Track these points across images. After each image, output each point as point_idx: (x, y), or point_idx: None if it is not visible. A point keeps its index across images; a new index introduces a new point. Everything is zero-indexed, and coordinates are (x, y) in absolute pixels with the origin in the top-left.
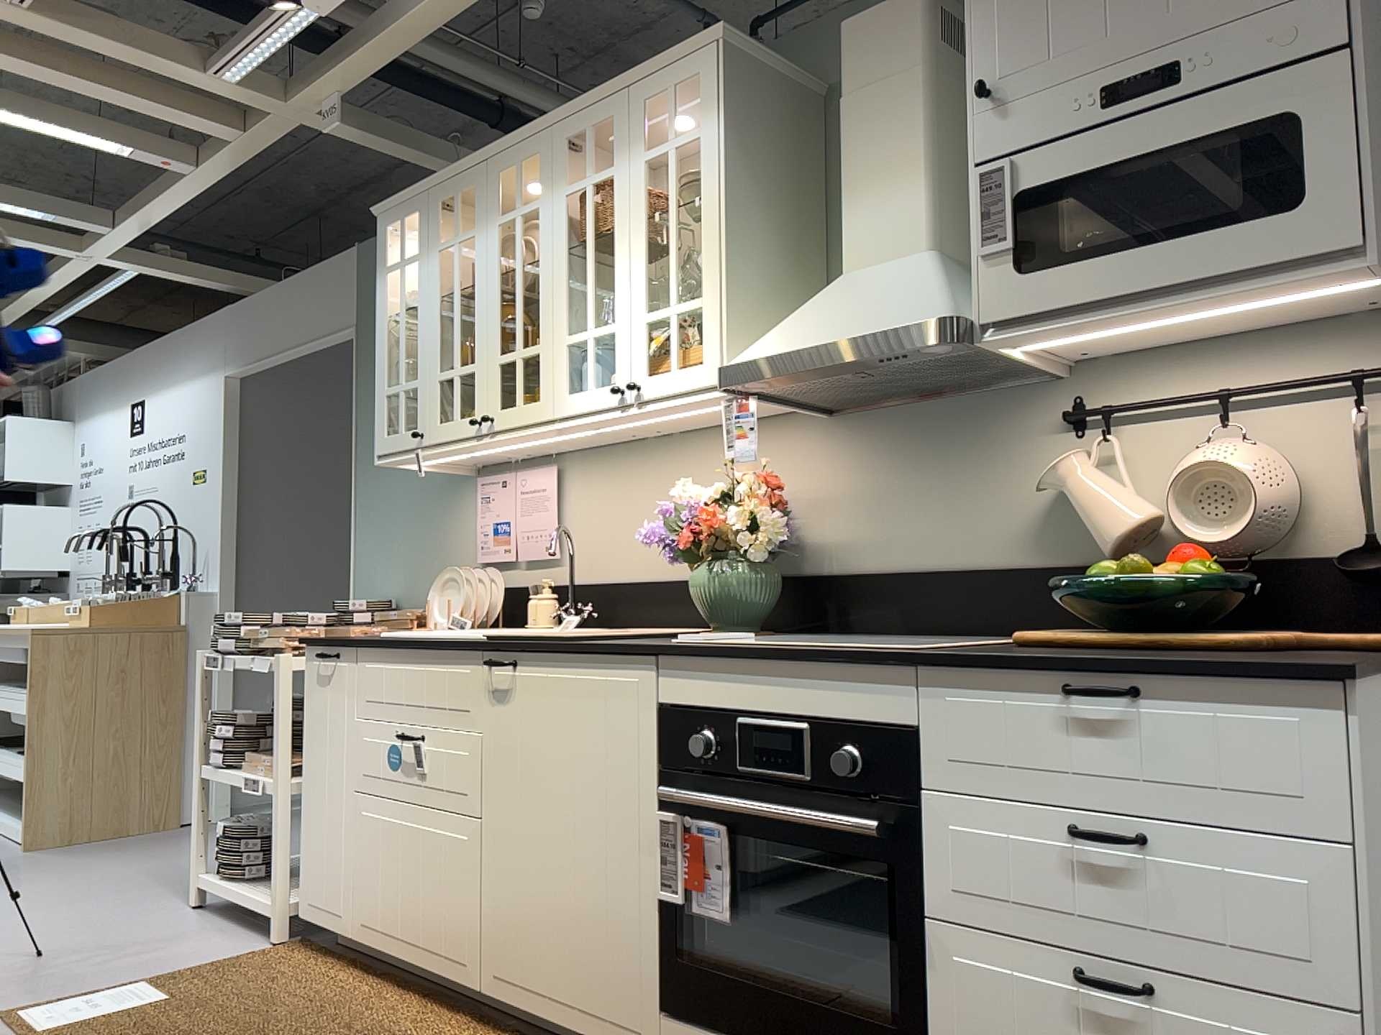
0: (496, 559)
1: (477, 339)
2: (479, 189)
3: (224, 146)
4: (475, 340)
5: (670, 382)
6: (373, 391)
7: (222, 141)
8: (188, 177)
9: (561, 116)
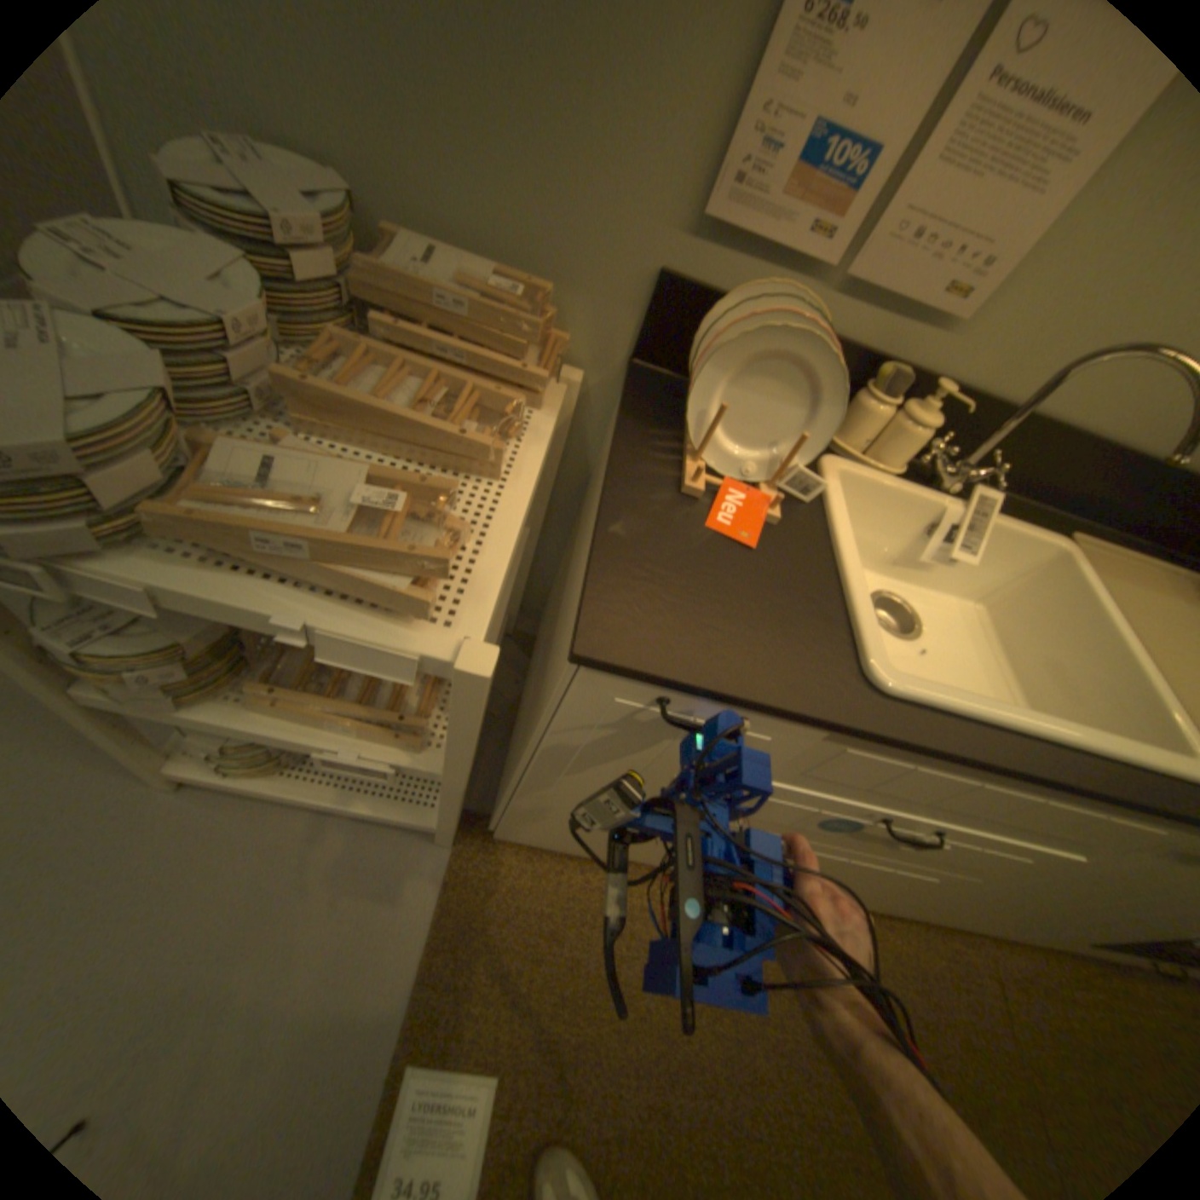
0: (775, 230)
1: None
2: None
3: None
4: None
5: None
6: None
7: None
8: None
9: None
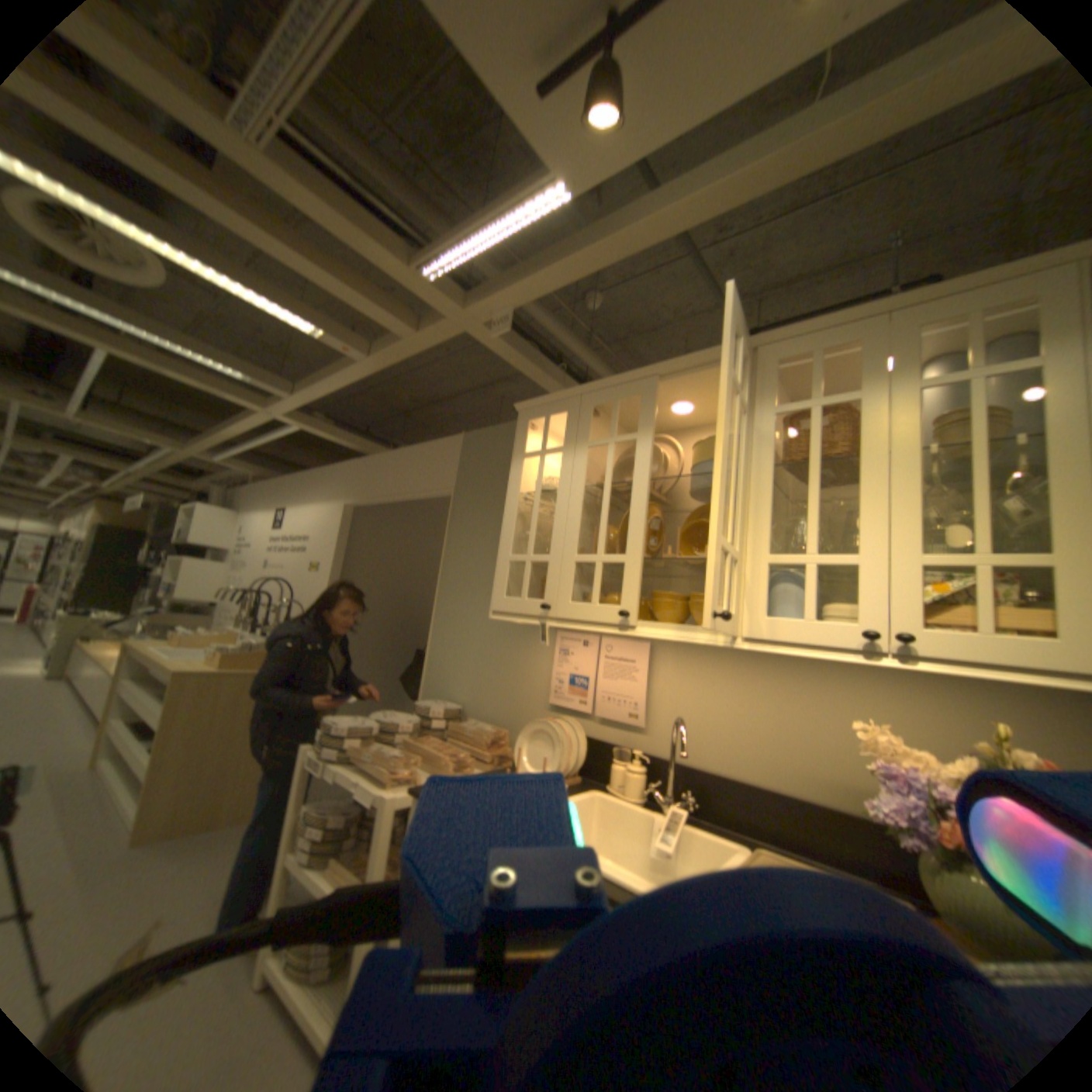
0: (572, 706)
1: (633, 533)
2: (646, 397)
3: (393, 340)
4: (629, 534)
5: (981, 647)
6: (463, 539)
7: (395, 335)
8: (355, 363)
9: (776, 336)
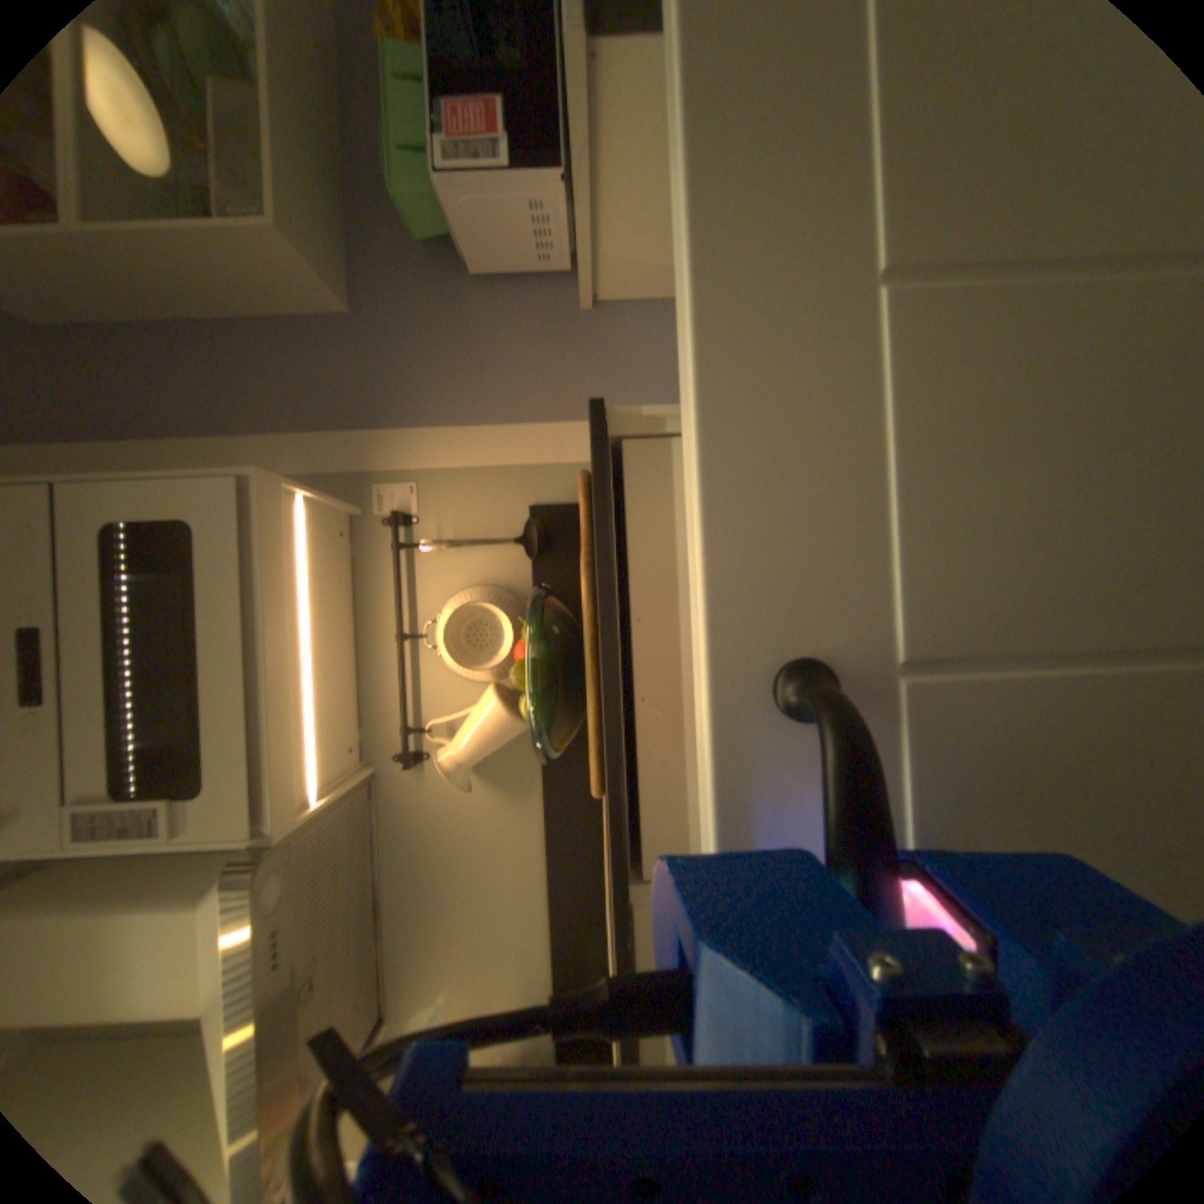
0: None
1: None
2: None
3: None
4: None
5: None
6: None
7: None
8: None
9: None
